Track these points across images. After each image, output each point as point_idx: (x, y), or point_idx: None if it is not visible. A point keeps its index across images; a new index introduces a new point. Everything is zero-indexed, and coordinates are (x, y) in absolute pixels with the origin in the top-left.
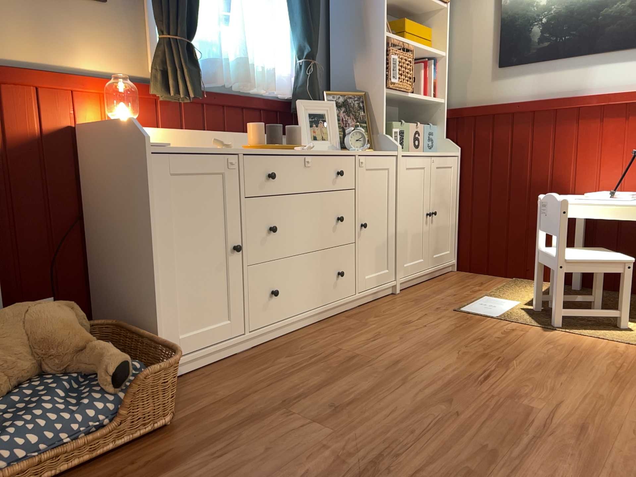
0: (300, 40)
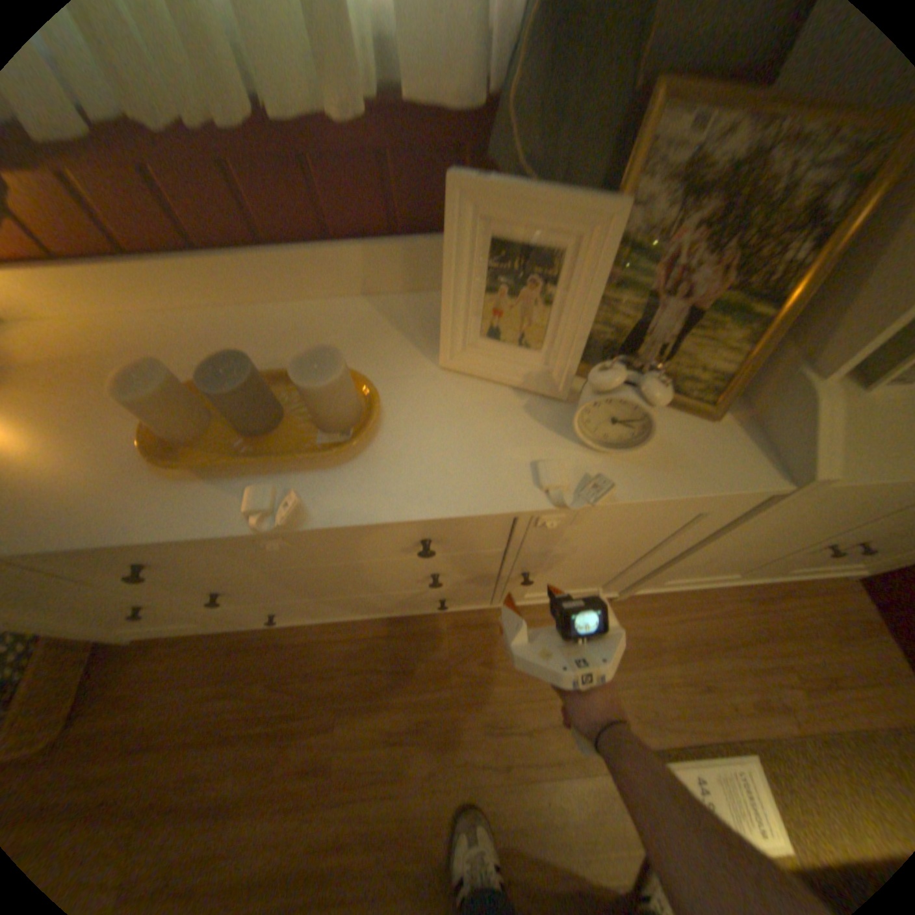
0: None
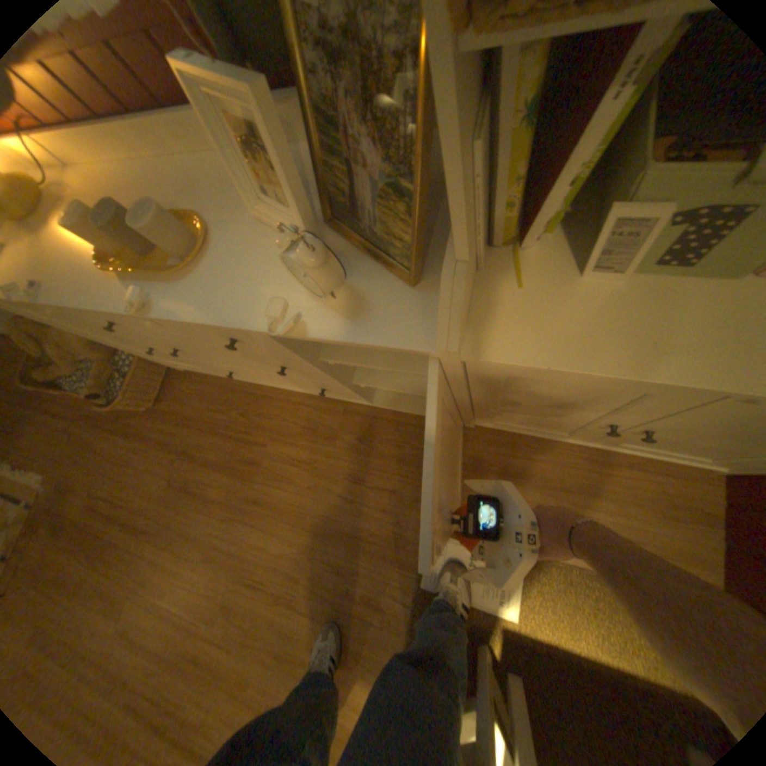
0: None
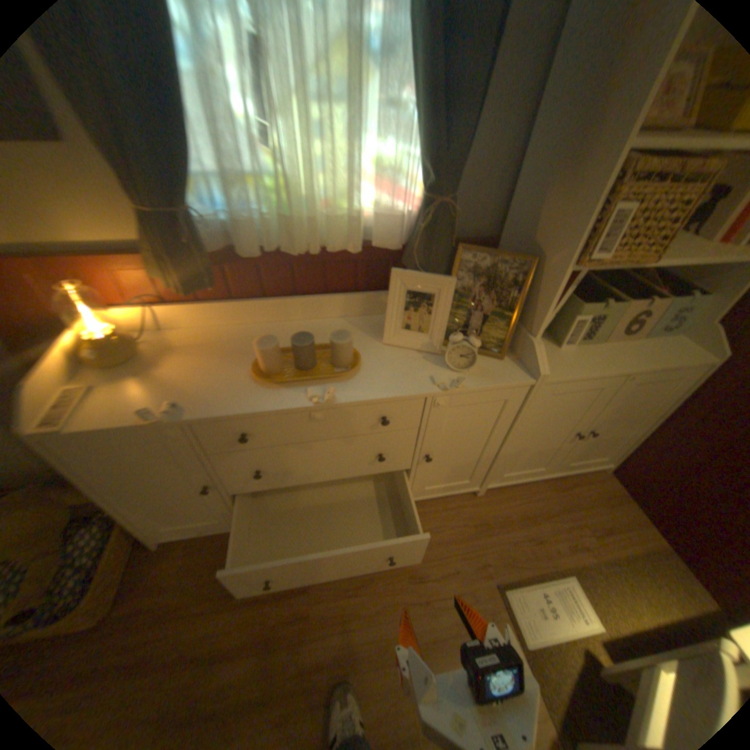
0: (423, 153)
